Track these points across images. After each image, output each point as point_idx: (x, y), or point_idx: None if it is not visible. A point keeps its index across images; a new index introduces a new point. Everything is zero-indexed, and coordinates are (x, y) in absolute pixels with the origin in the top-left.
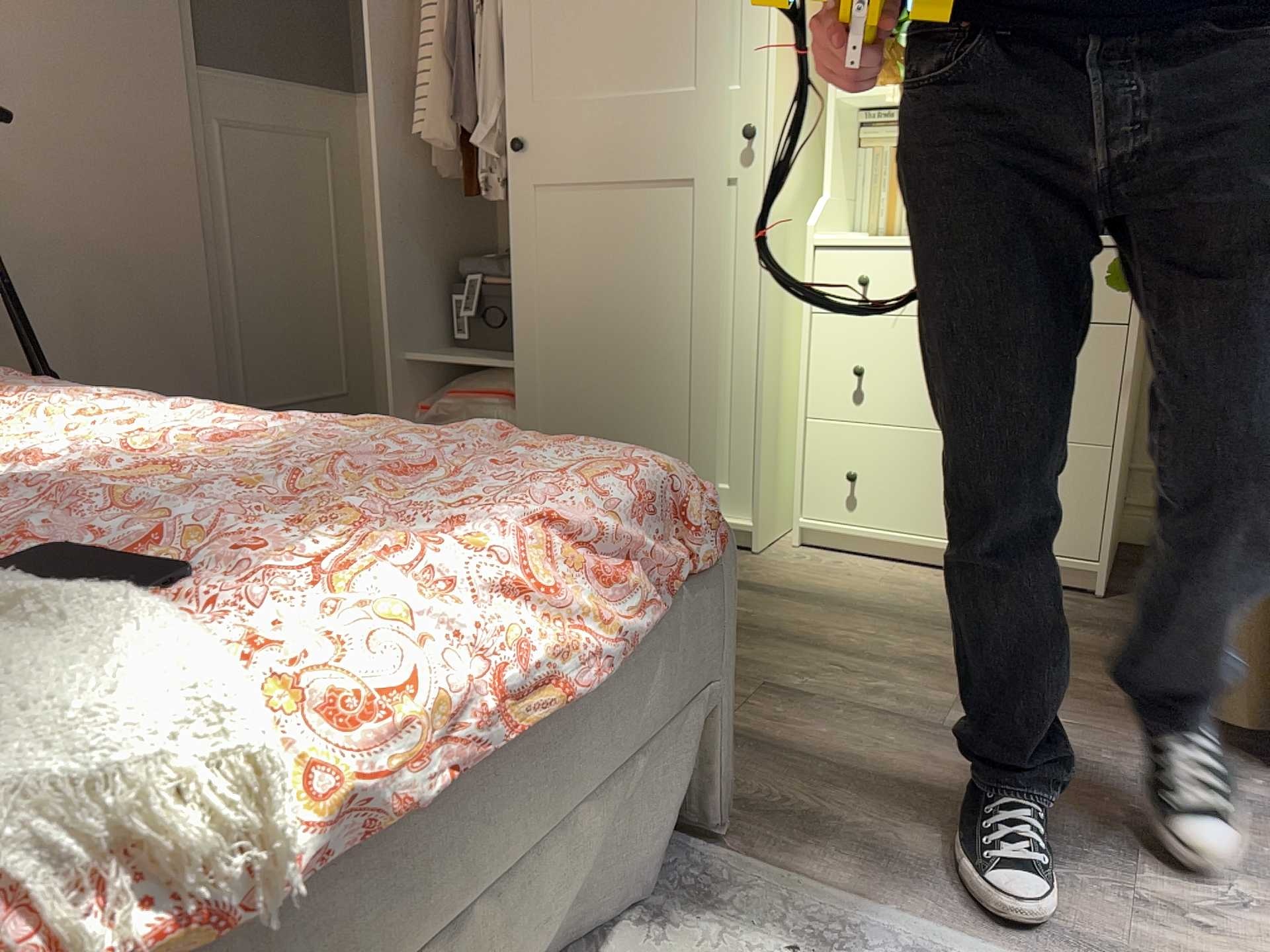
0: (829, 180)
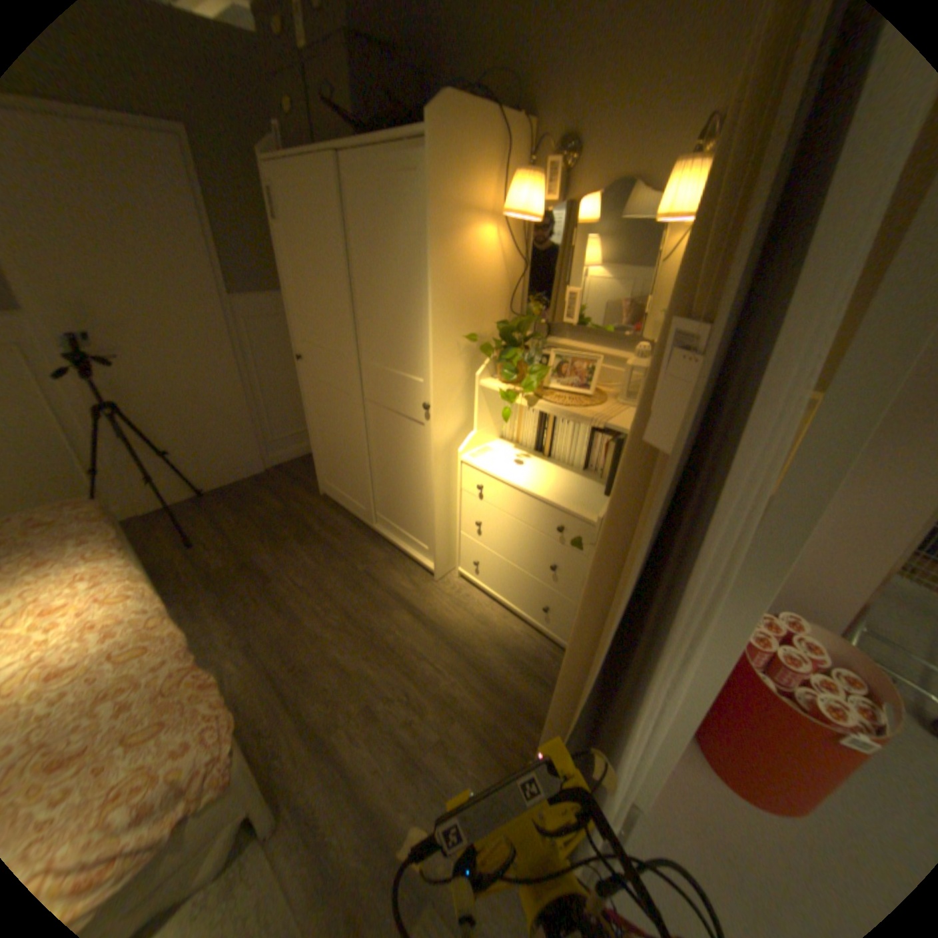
0: (477, 423)
